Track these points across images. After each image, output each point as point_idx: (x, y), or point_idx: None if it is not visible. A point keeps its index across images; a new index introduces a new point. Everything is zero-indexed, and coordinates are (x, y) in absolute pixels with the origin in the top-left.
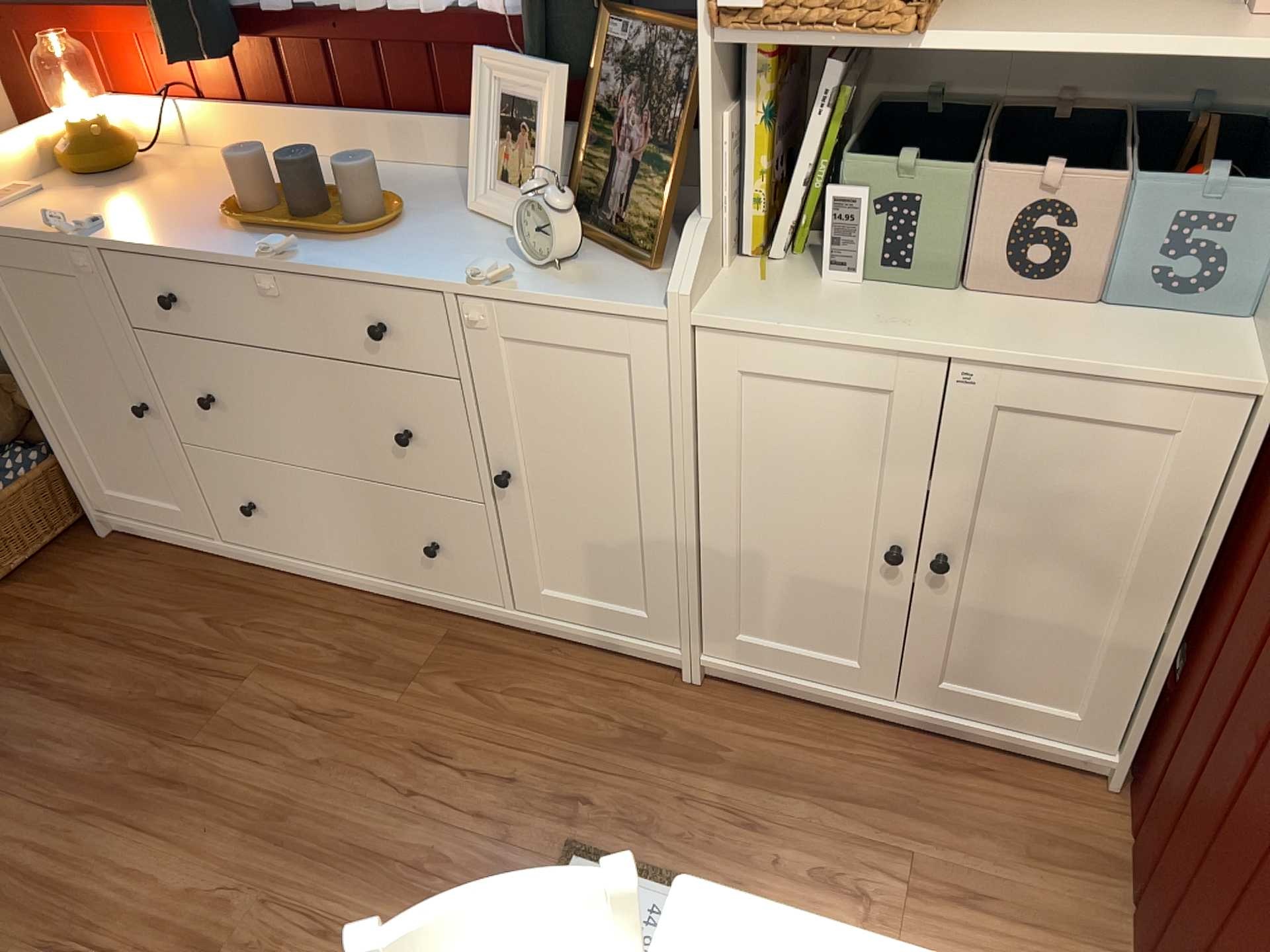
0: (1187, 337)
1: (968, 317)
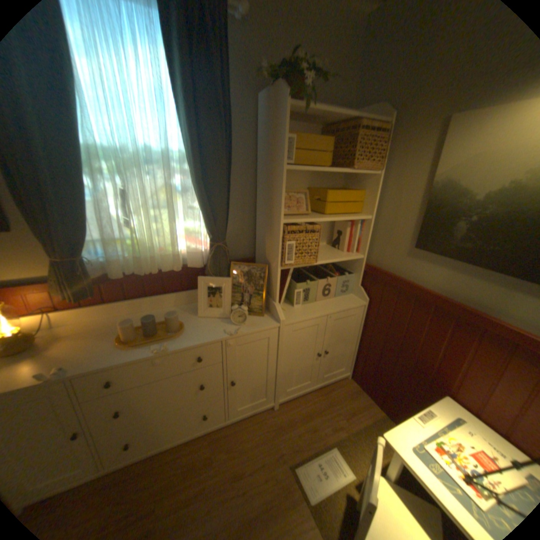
0: (349, 300)
1: (322, 307)
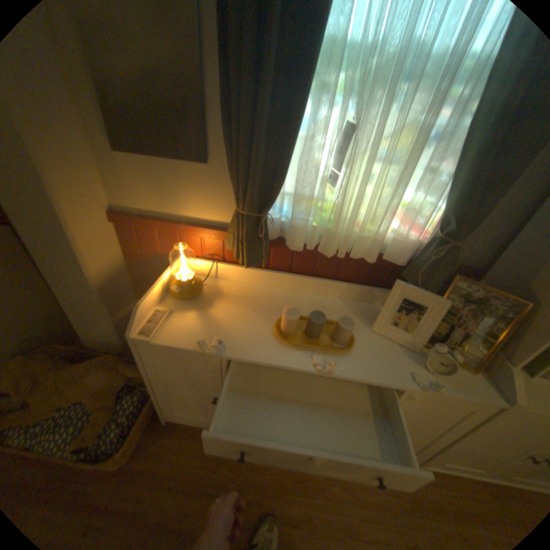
0: None
1: None
